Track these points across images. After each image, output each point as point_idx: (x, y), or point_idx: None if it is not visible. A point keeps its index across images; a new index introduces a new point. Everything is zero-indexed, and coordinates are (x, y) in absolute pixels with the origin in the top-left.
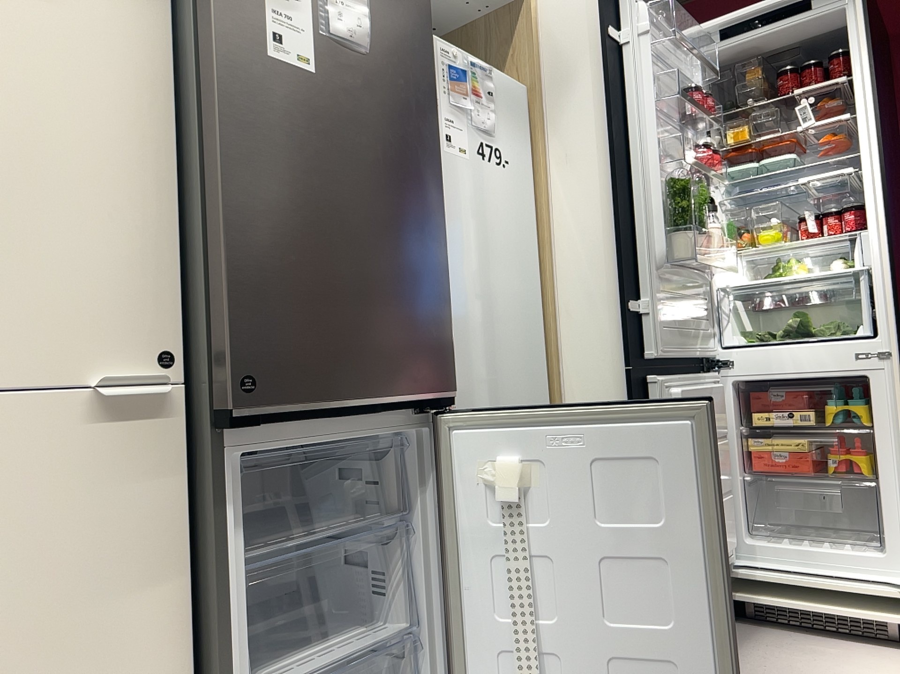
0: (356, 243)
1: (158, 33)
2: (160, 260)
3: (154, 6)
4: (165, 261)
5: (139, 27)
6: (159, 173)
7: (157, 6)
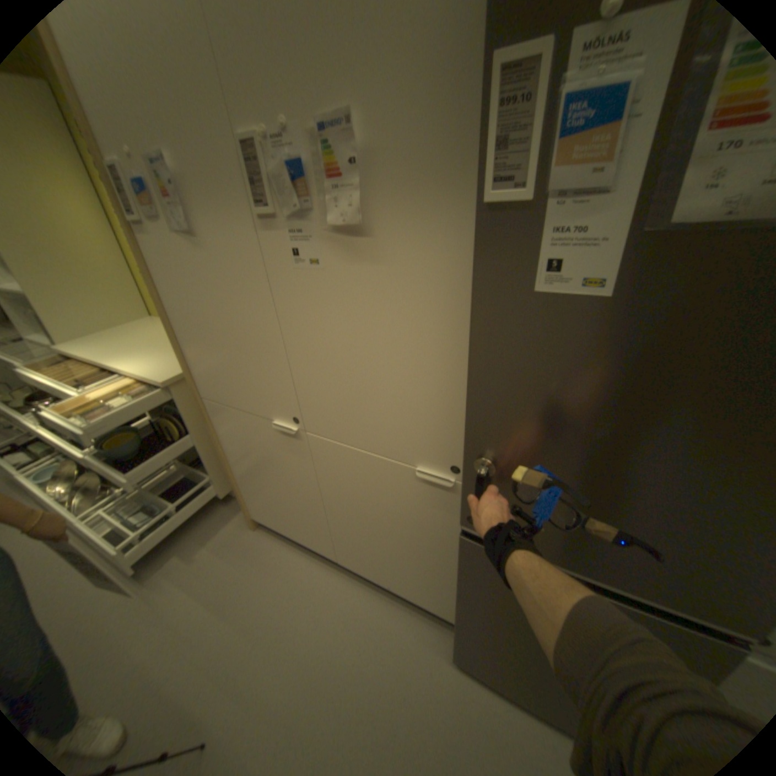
0: (622, 475)
1: (469, 253)
2: (458, 419)
3: (467, 227)
4: (461, 420)
5: (453, 253)
6: (460, 367)
7: (470, 225)
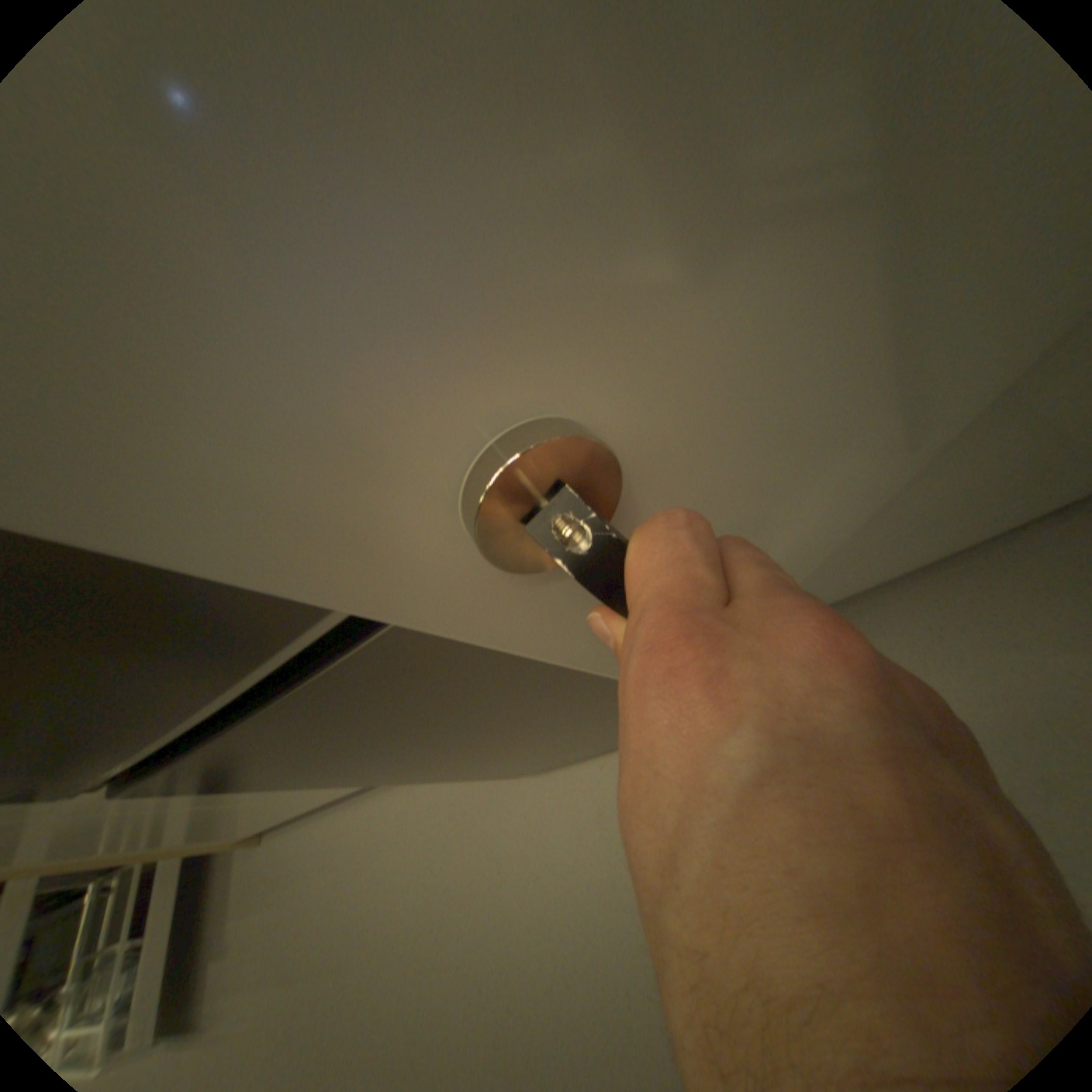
0: None
1: None
2: None
3: None
4: None
5: None
6: None
7: None
